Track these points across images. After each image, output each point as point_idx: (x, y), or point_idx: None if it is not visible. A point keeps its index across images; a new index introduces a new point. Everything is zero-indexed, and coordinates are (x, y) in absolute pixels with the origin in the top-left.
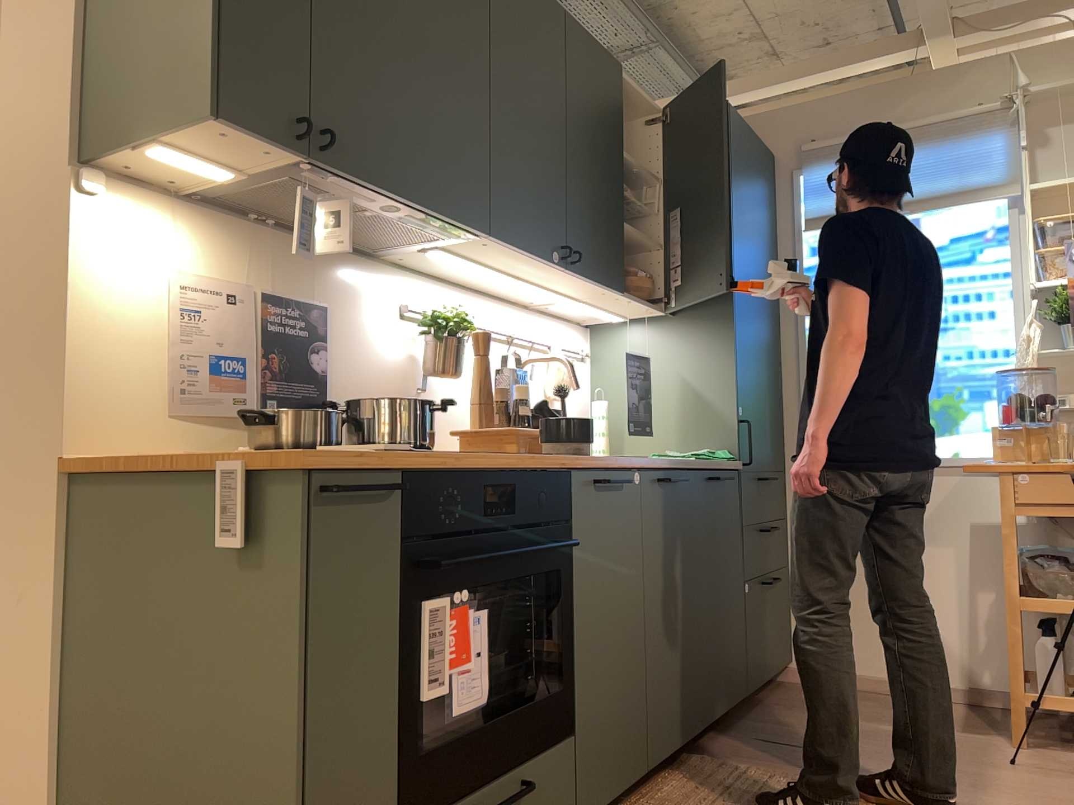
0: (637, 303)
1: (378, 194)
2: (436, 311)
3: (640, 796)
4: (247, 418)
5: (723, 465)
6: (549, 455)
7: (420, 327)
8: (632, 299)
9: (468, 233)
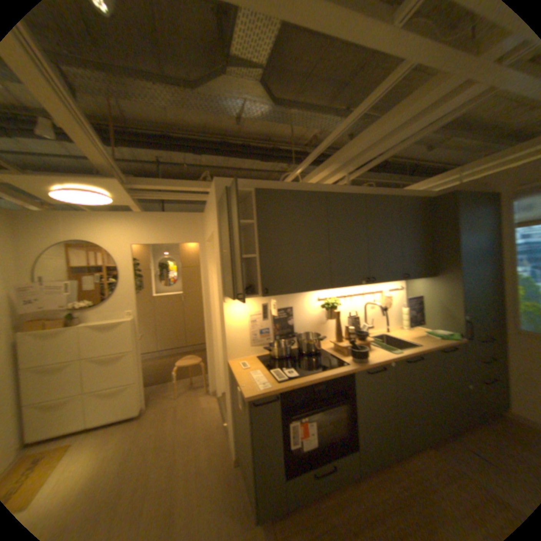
0: (413, 278)
1: (287, 293)
2: (327, 300)
3: (400, 463)
4: (268, 345)
5: (452, 343)
6: (347, 365)
7: (321, 306)
8: (409, 279)
9: (325, 288)
